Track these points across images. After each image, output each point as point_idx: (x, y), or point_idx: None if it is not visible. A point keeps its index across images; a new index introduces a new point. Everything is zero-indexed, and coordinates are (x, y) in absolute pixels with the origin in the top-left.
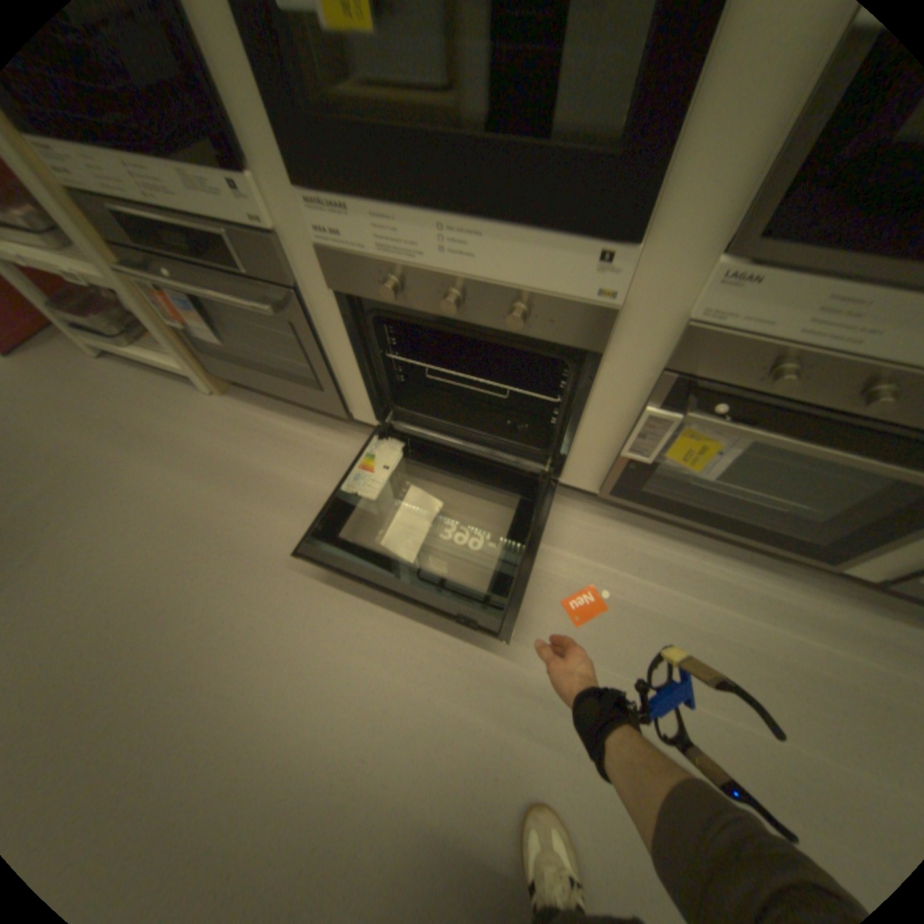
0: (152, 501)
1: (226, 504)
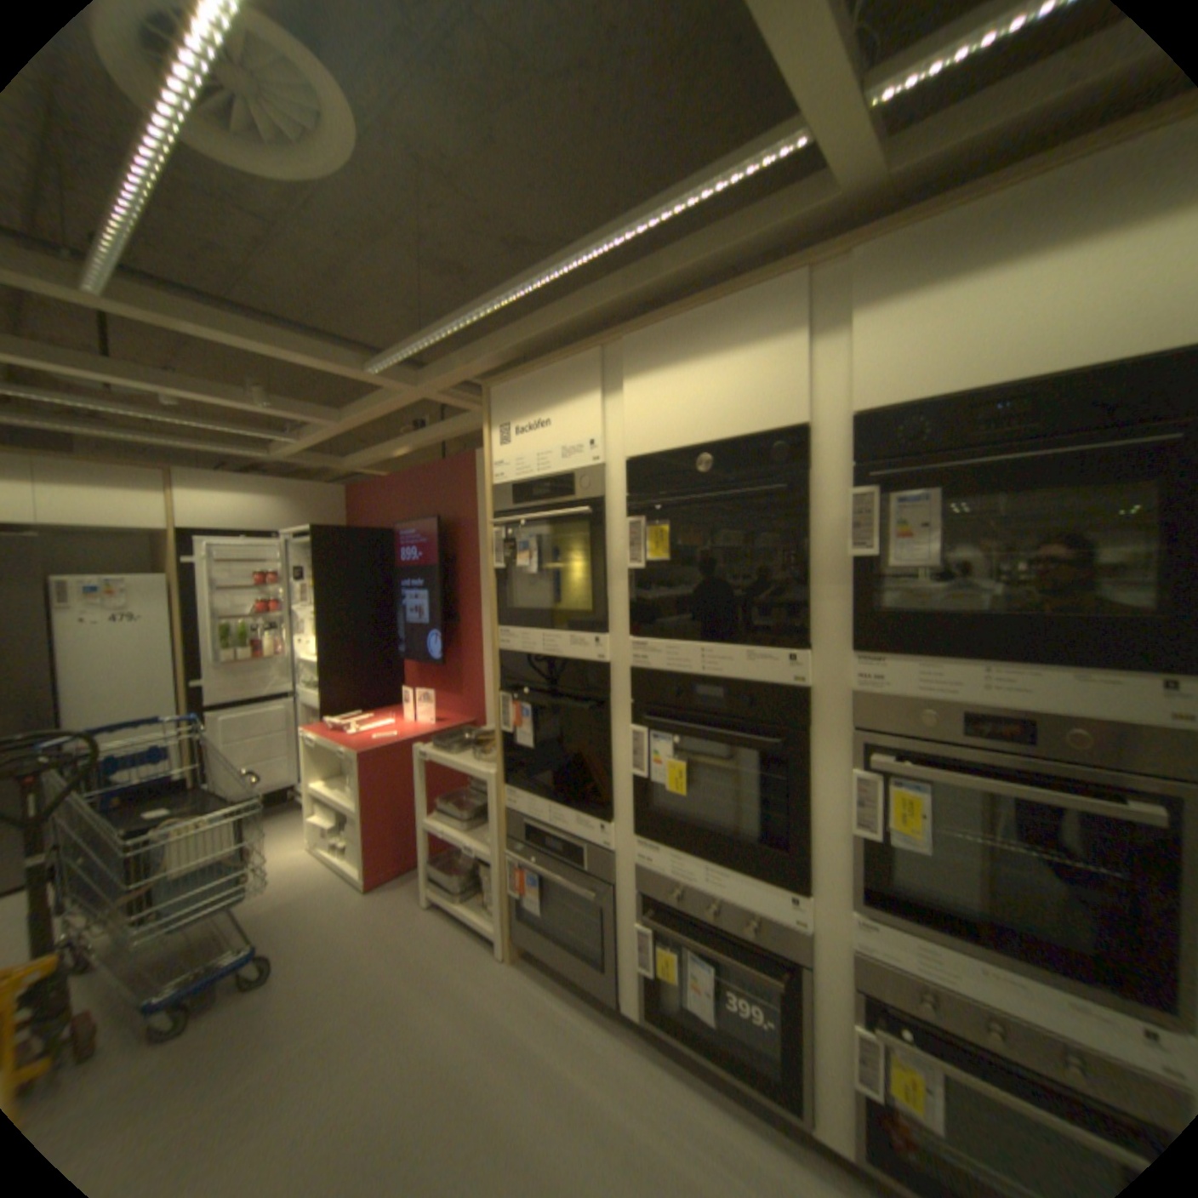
0: (431, 1055)
1: (490, 1077)
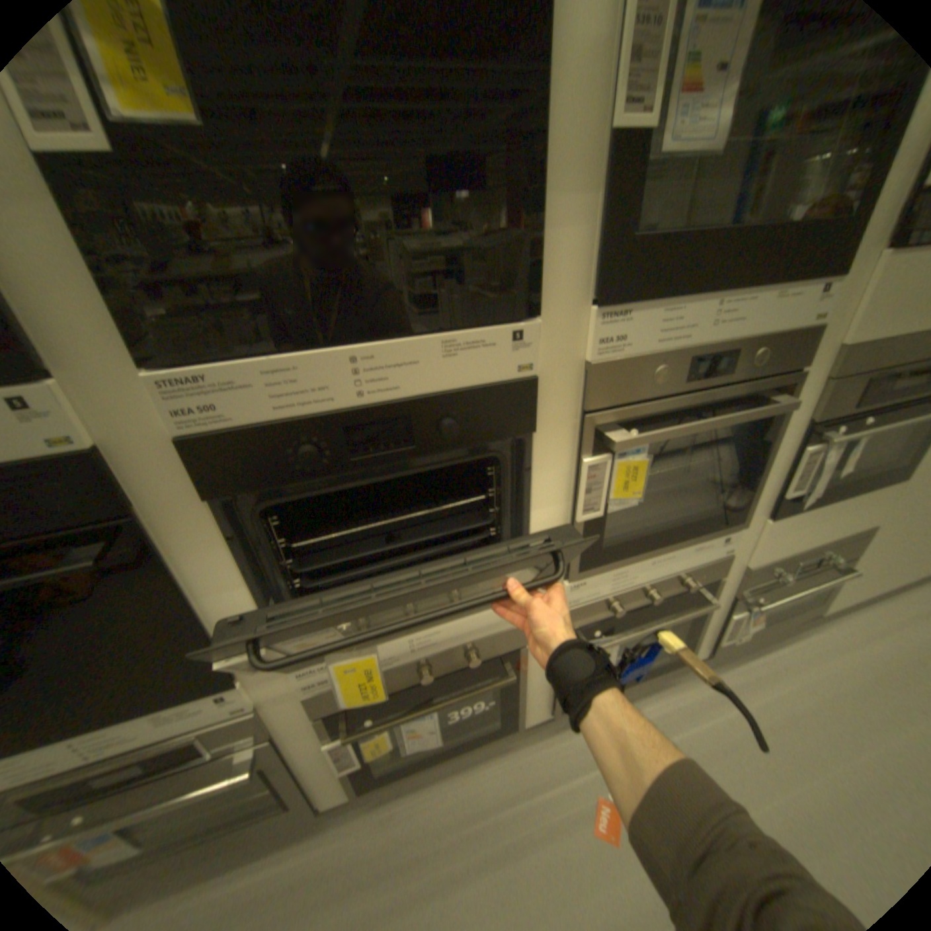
0: None
1: None
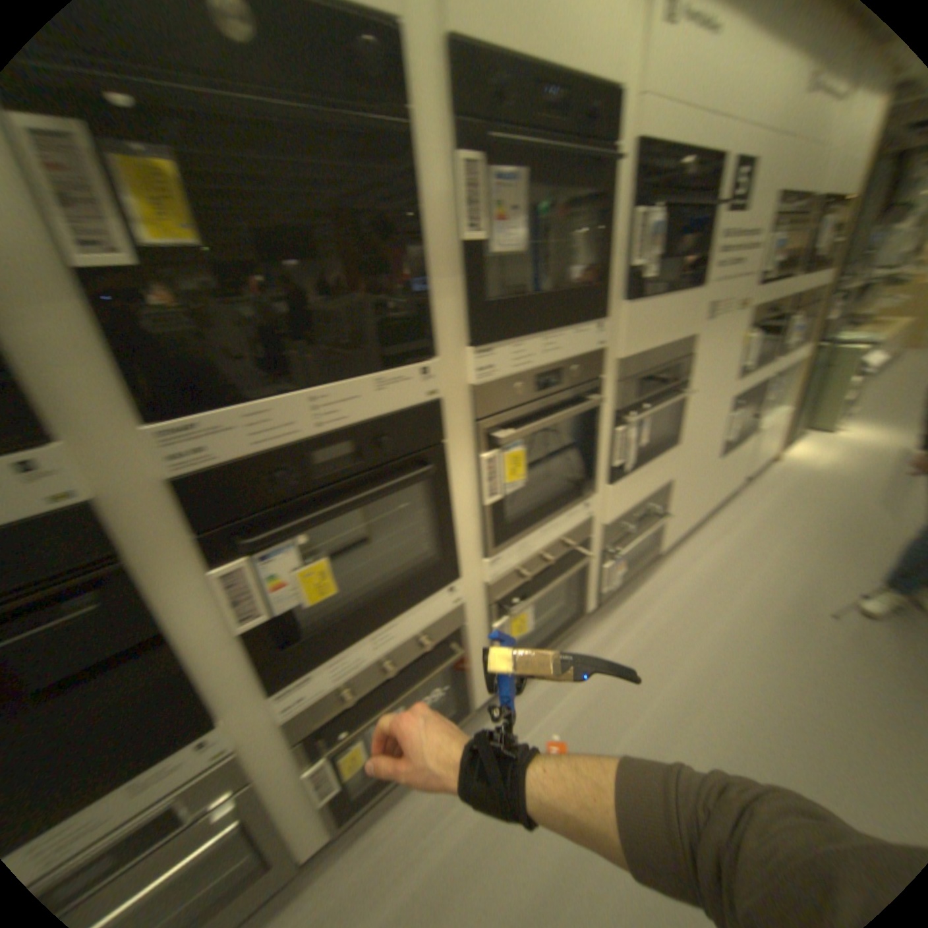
0: None
1: None
